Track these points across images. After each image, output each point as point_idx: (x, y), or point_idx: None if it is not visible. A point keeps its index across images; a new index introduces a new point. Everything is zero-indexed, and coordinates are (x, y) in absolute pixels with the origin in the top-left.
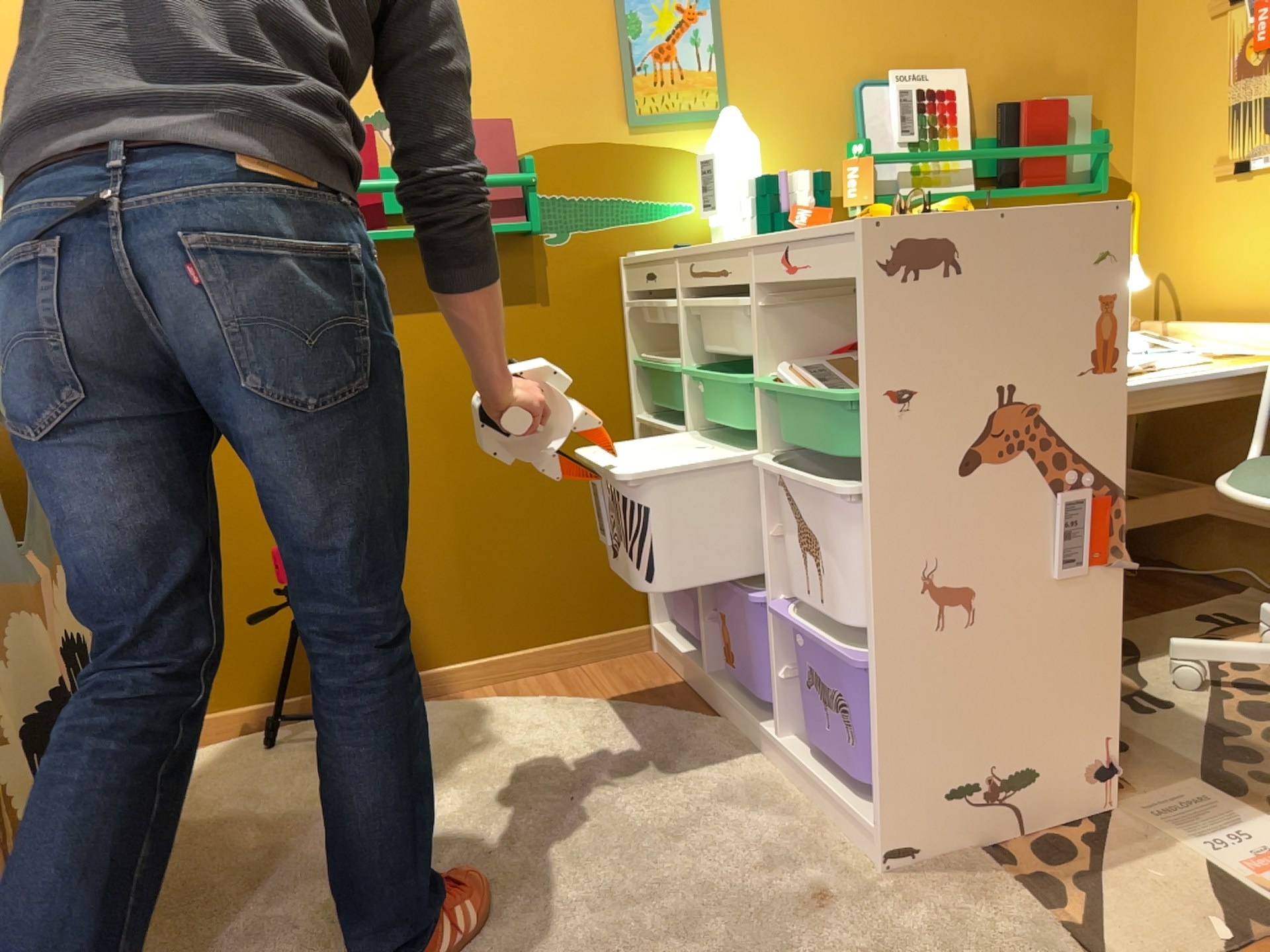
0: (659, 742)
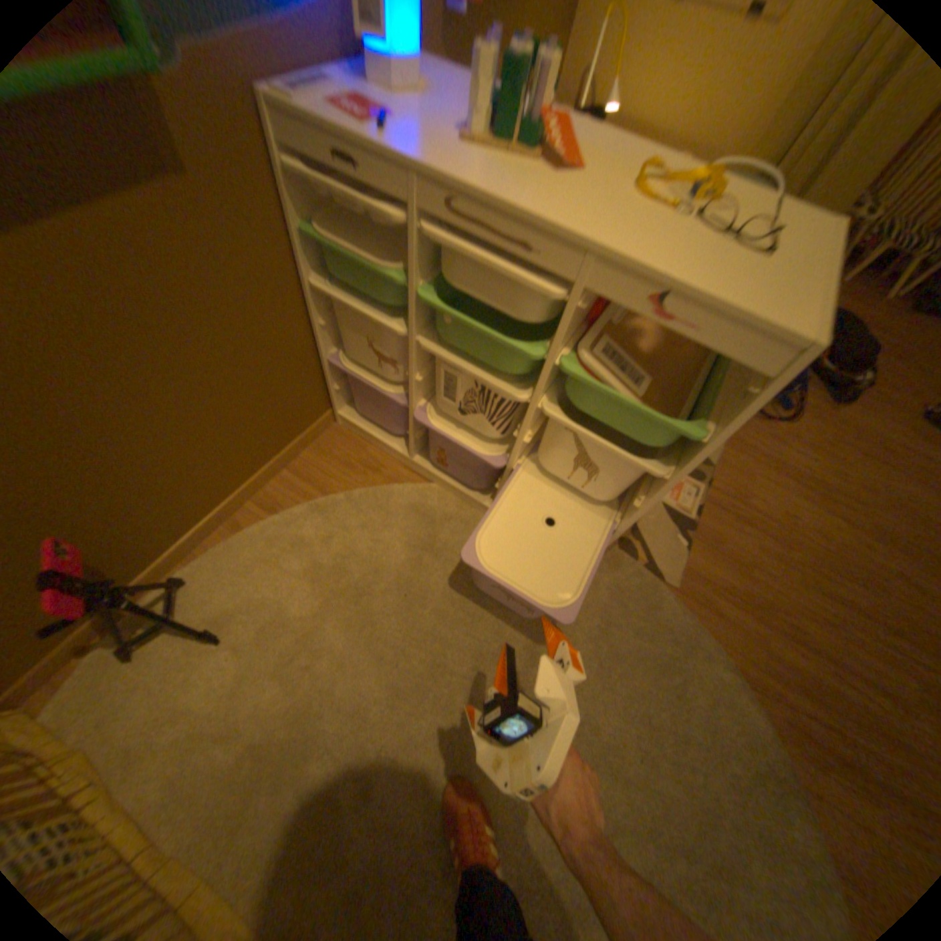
0: (413, 518)
